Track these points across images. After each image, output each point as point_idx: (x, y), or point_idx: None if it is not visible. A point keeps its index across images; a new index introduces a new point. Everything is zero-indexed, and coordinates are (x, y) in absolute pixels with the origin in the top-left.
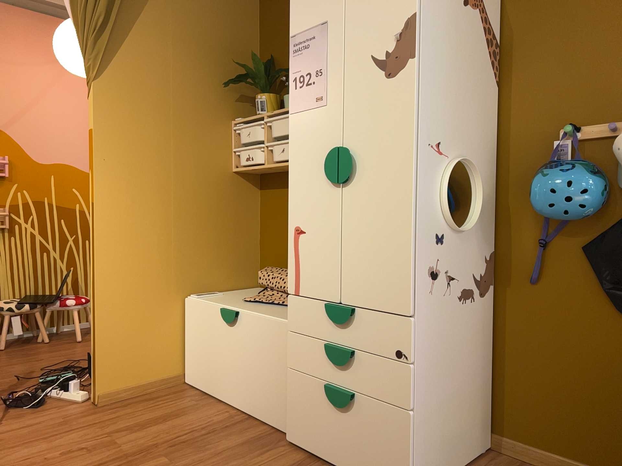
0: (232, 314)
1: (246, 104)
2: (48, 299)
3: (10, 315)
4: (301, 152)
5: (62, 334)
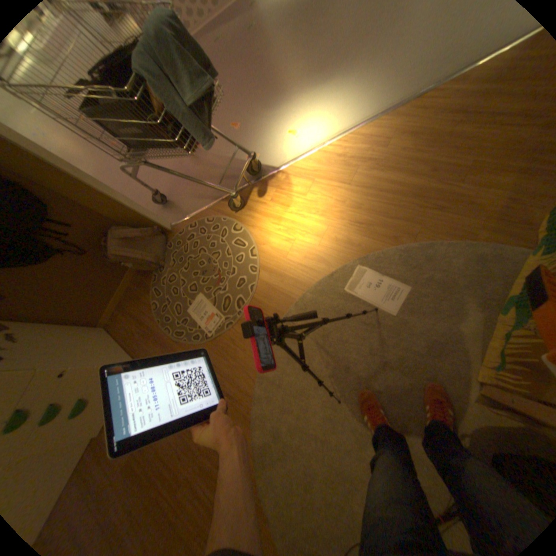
0: None
1: None
2: None
3: None
4: None
5: None
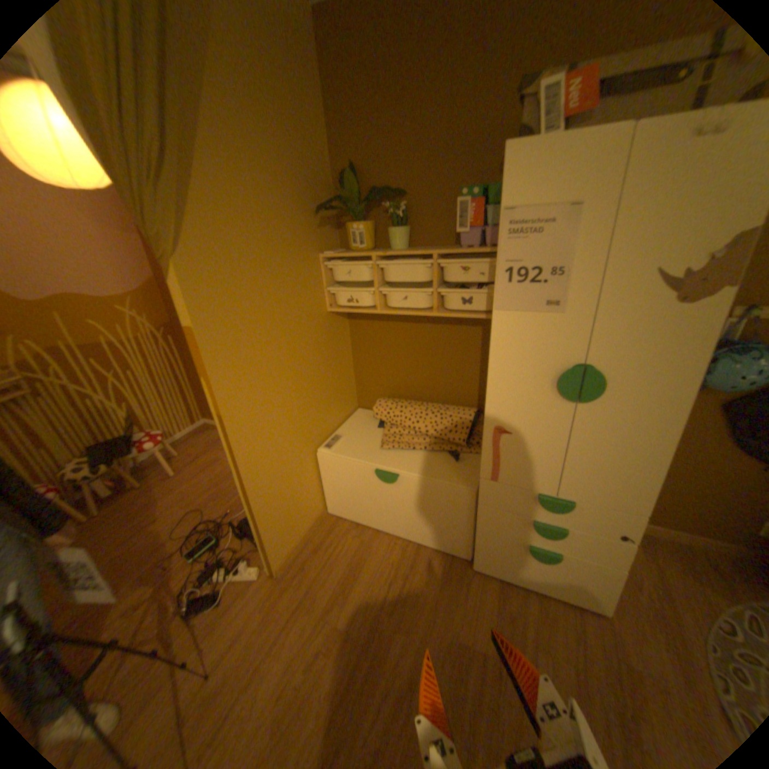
0: (394, 478)
1: (326, 228)
2: (117, 447)
3: (87, 483)
4: (512, 357)
5: (144, 468)
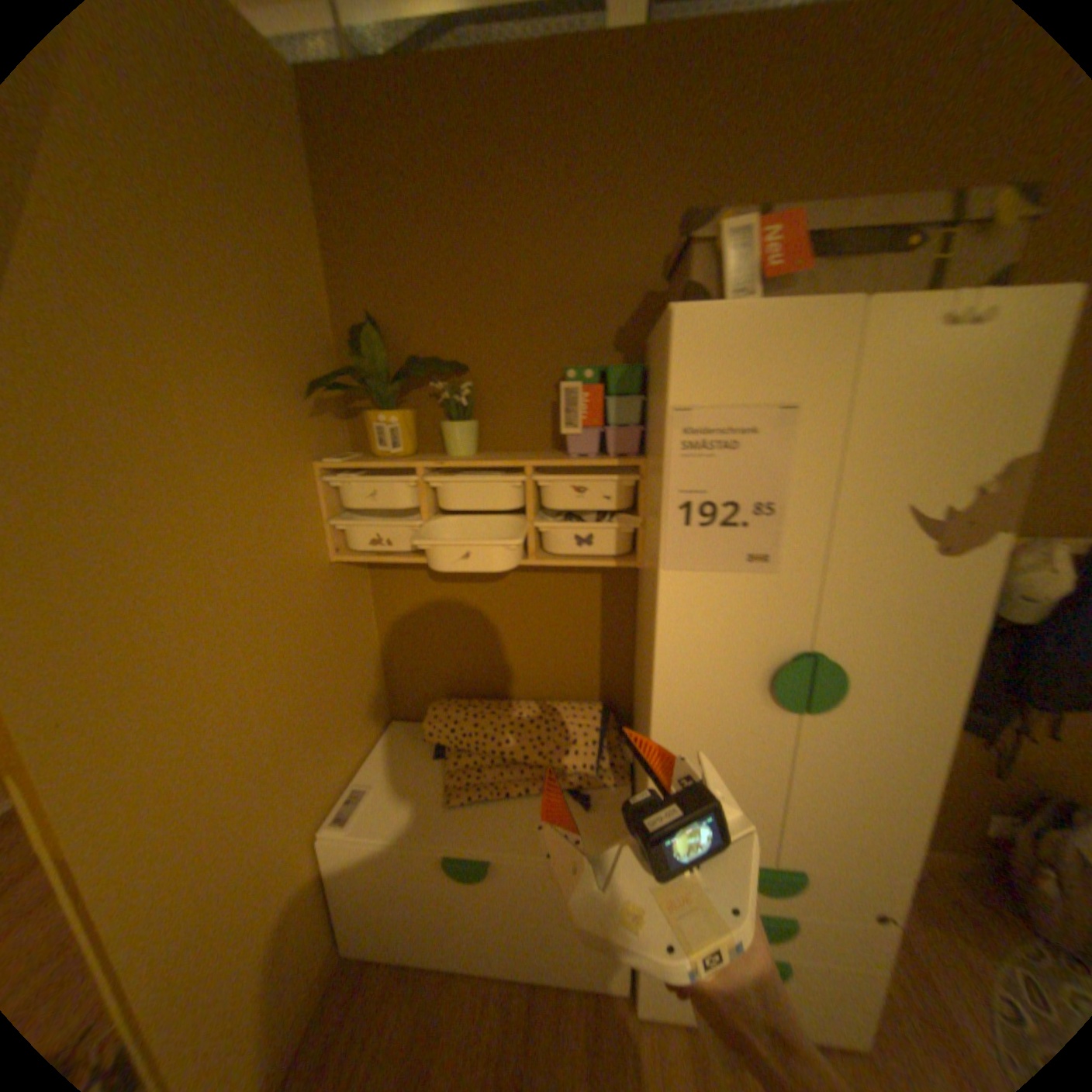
0: (483, 872)
1: (327, 416)
2: None
3: None
4: (697, 645)
5: None
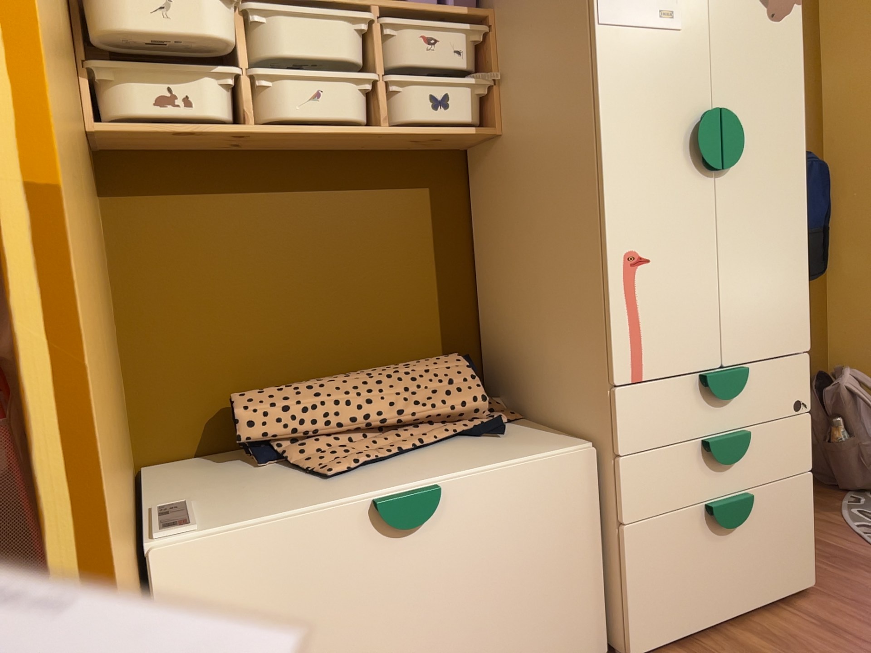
0: (435, 498)
1: None
2: None
3: None
4: (632, 108)
5: None
